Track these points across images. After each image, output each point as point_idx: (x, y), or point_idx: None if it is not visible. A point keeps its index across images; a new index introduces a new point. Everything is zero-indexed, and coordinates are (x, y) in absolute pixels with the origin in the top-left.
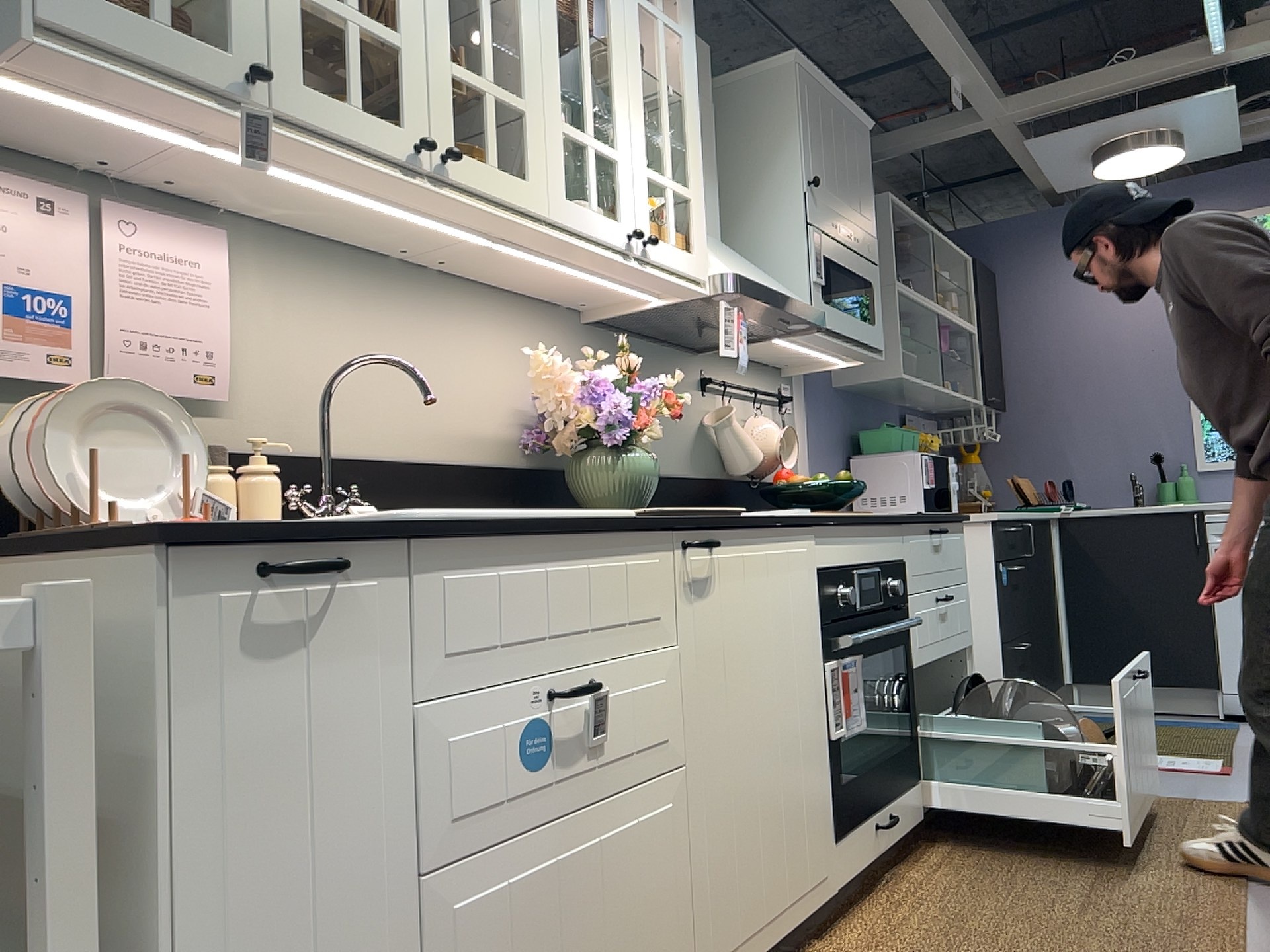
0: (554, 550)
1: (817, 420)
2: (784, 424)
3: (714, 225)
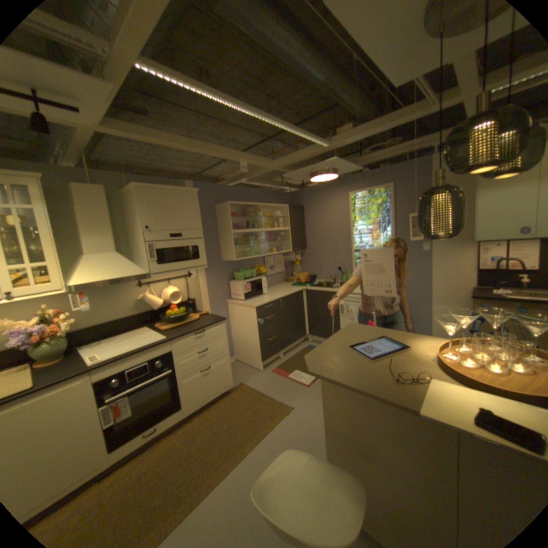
0: None
1: (210, 274)
2: (186, 284)
3: (108, 248)
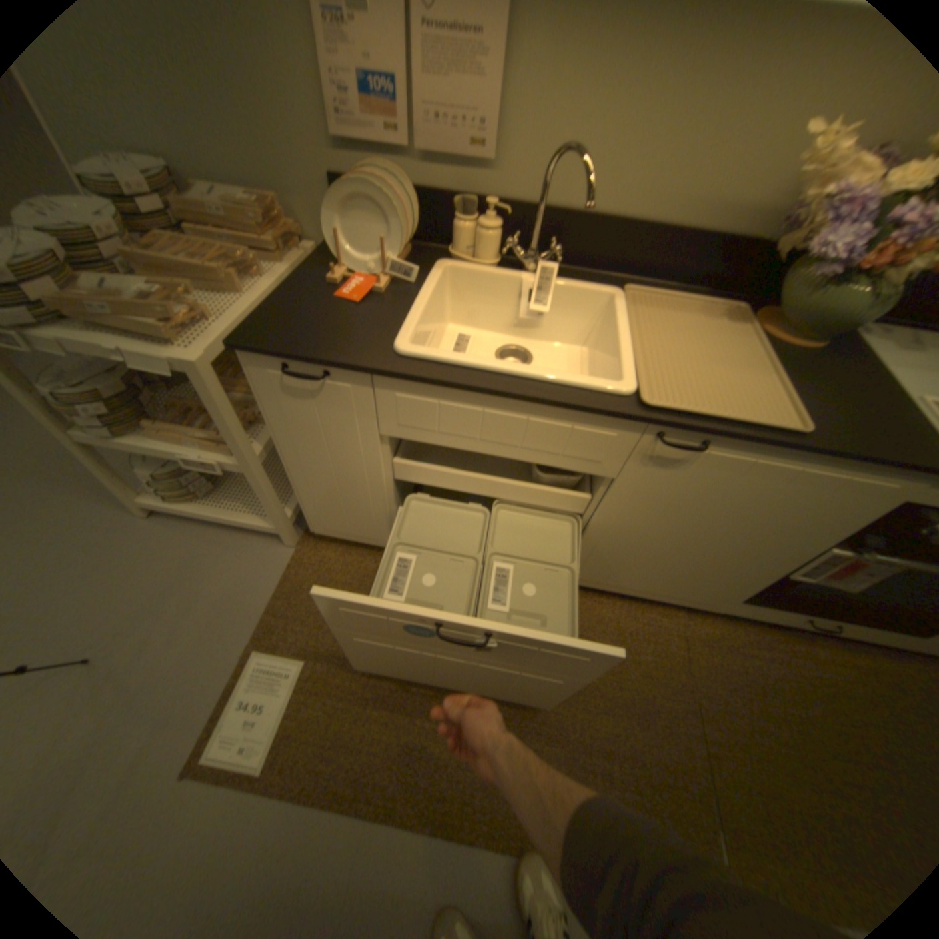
0: (499, 404)
1: None
2: None
3: None
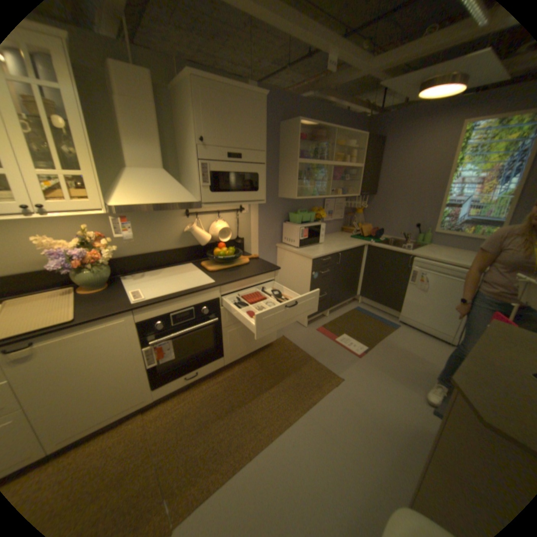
0: None
1: (263, 212)
2: (237, 220)
3: (154, 163)
